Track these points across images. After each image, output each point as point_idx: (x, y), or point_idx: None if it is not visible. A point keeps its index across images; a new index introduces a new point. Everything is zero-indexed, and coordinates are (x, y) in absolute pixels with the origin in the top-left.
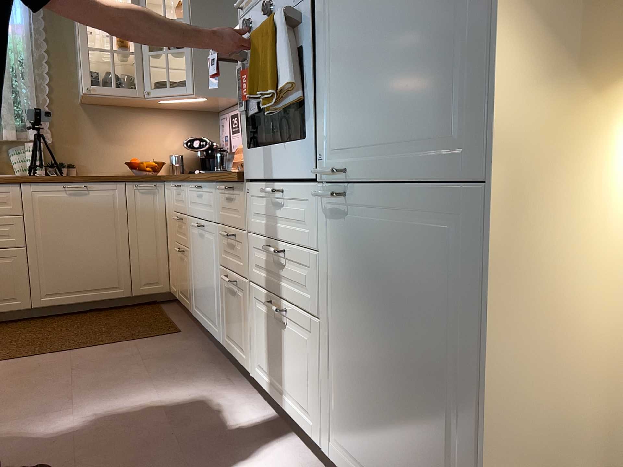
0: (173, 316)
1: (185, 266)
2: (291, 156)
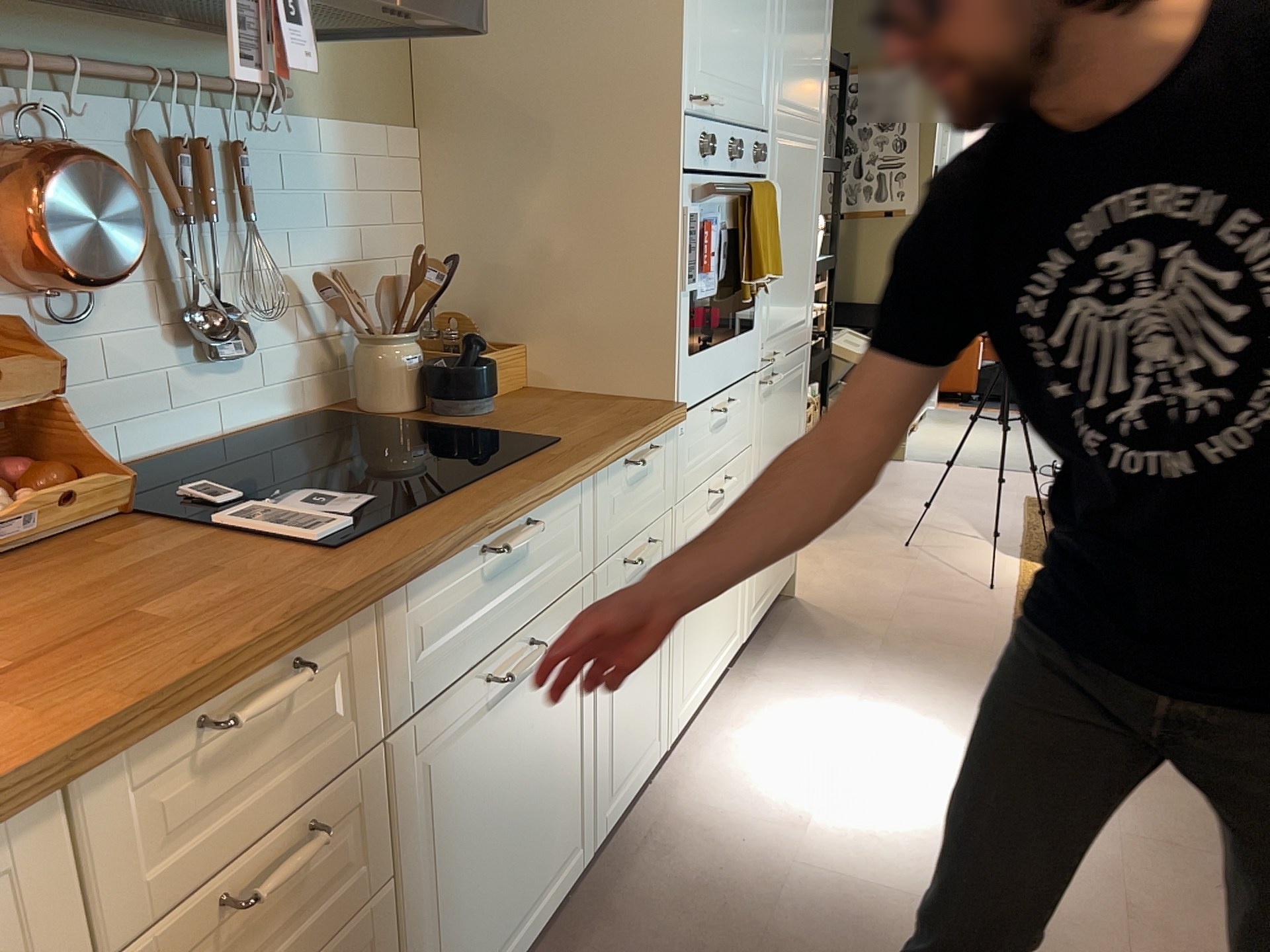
0: None
1: None
2: (740, 351)
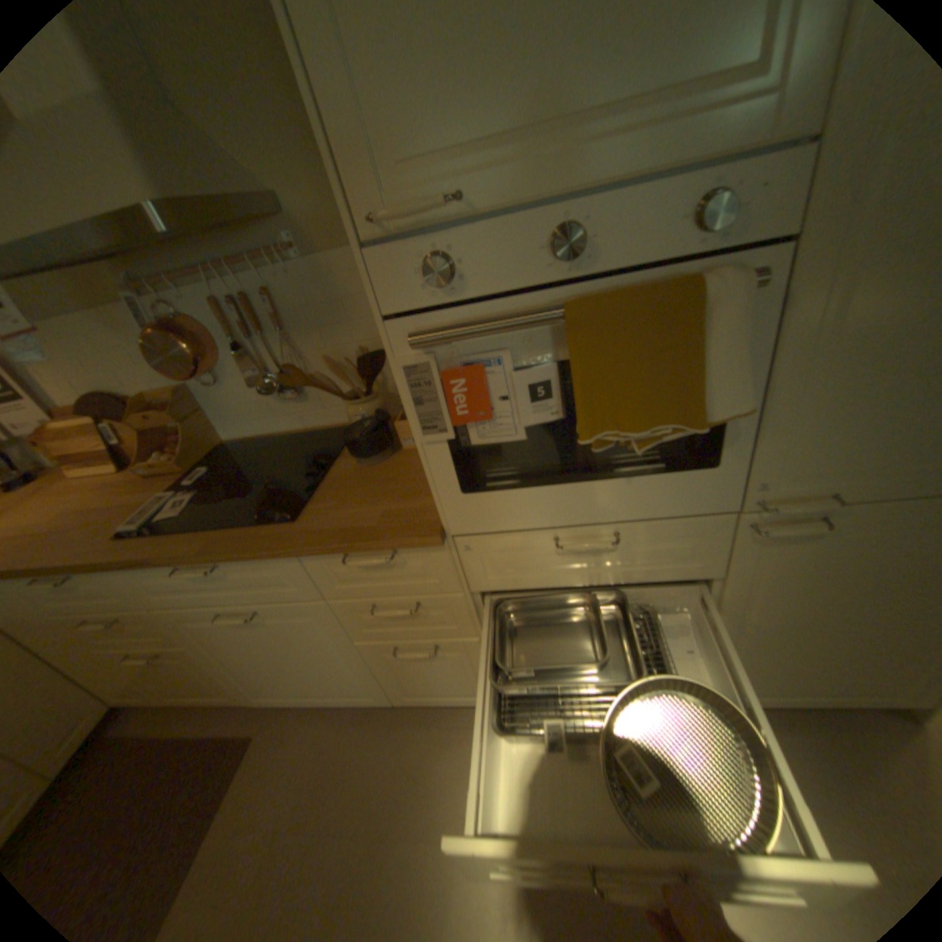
0: (176, 728)
1: (178, 668)
2: (646, 492)
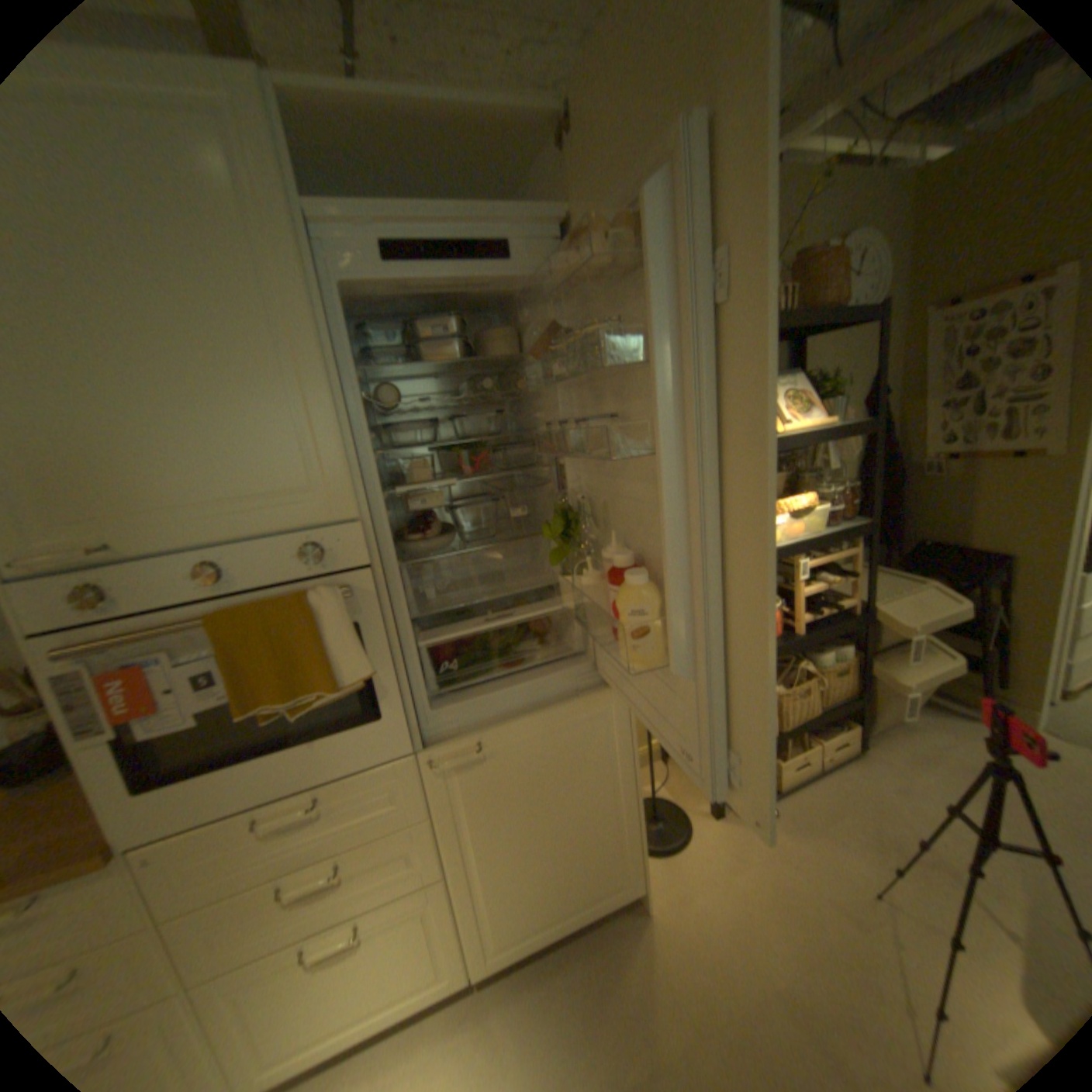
0: None
1: None
2: (327, 755)
